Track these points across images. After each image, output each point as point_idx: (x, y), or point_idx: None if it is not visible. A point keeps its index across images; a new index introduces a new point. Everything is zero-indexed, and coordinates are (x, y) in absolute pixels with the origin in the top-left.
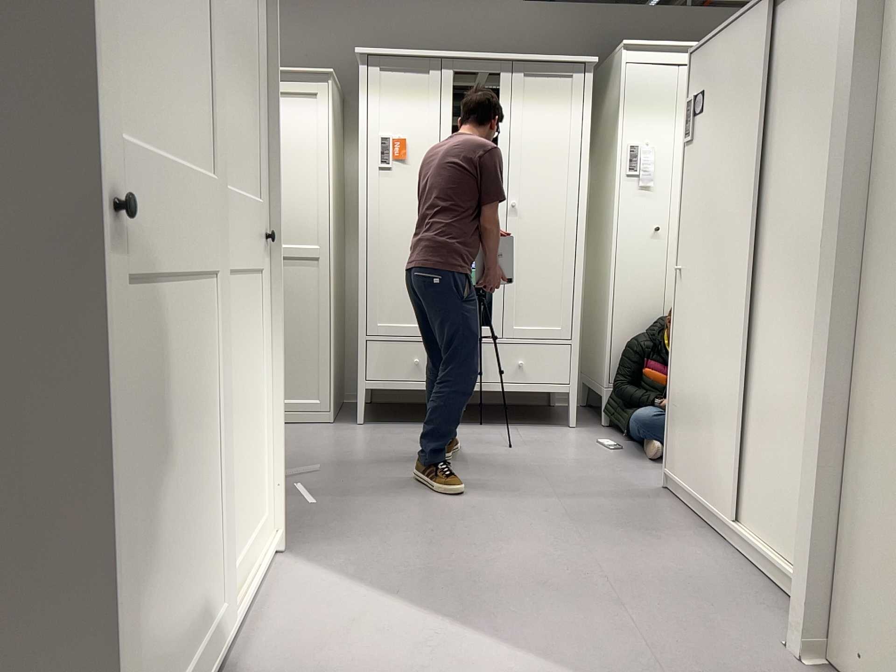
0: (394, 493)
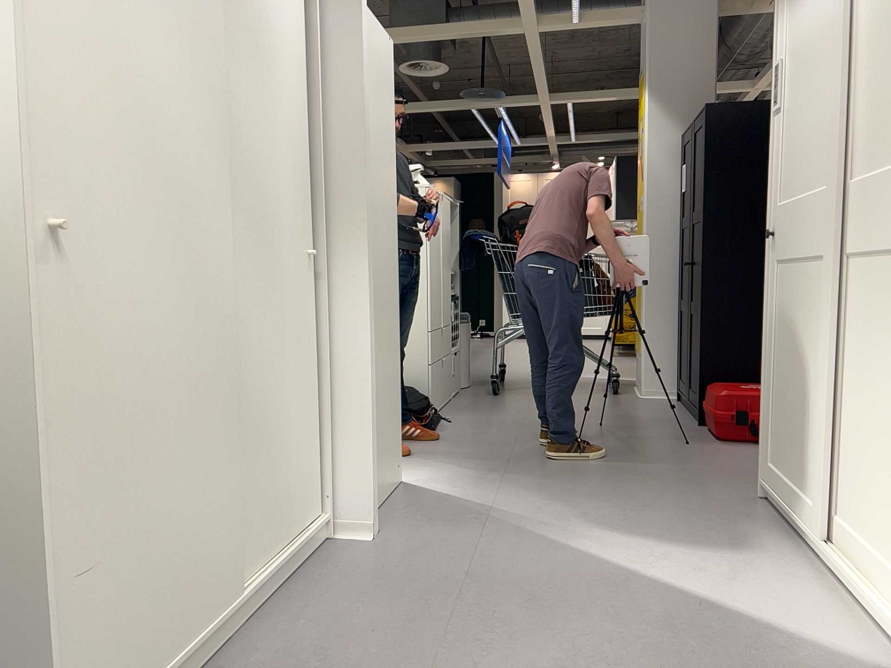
0: None
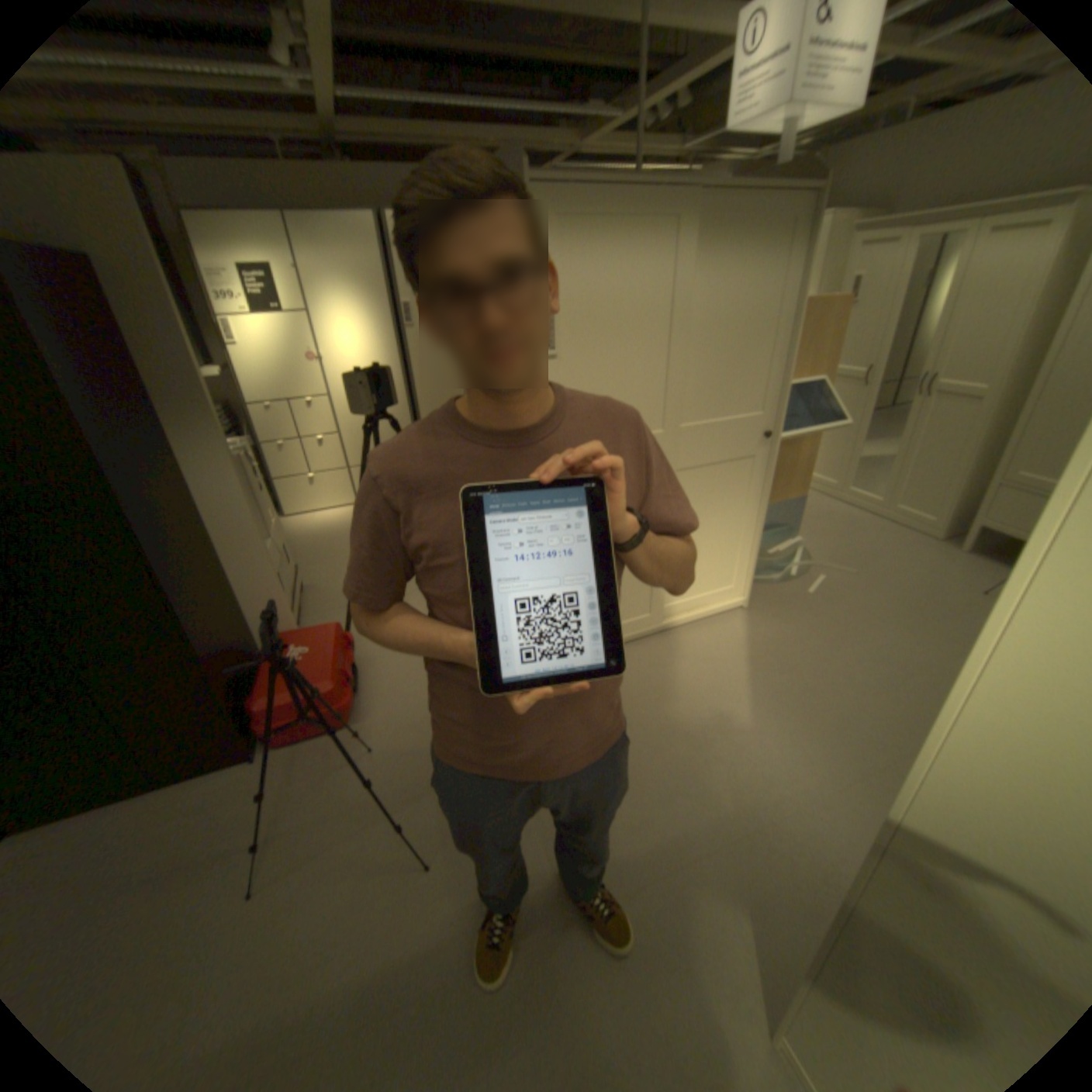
0: (876, 617)
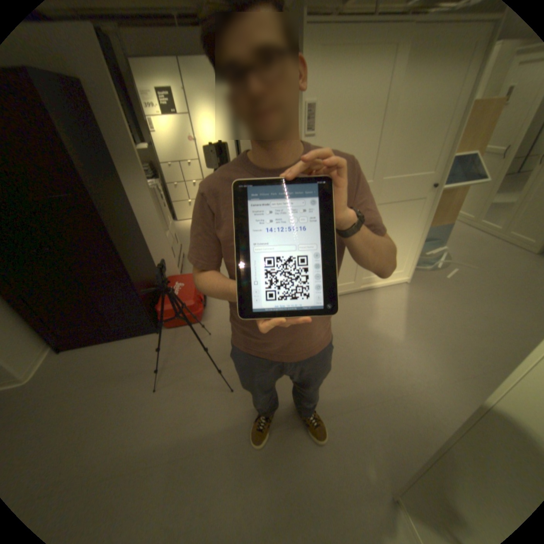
0: (486, 294)
